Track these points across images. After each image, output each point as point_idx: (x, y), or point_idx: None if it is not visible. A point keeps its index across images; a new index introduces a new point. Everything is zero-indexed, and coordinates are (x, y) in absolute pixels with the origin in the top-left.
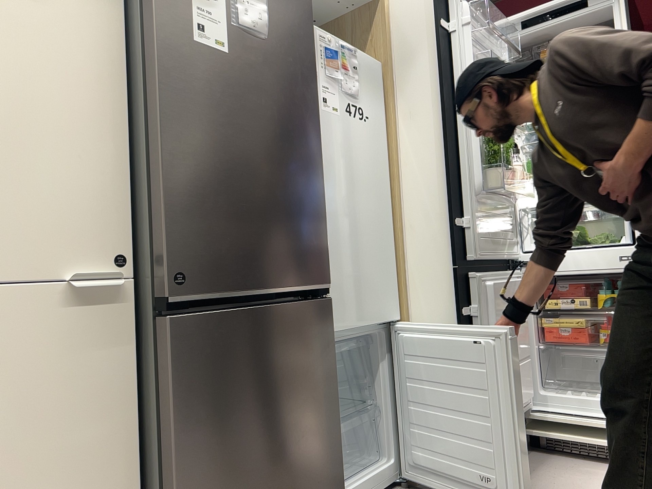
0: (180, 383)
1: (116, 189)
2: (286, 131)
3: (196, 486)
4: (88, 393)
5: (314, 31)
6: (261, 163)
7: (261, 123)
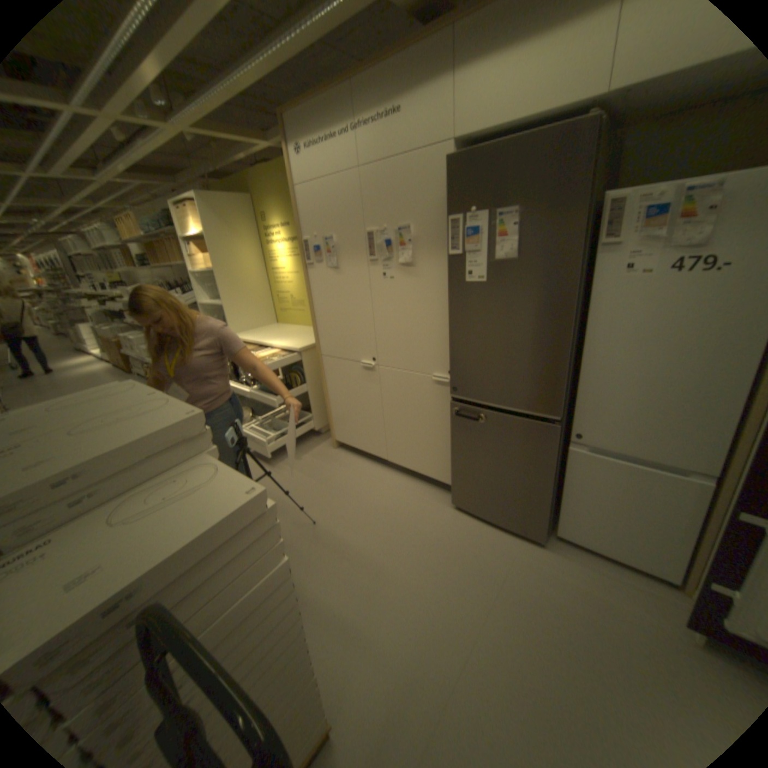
0: (455, 425)
1: (450, 345)
2: (531, 319)
3: (459, 459)
4: (440, 411)
5: (630, 197)
6: (505, 341)
7: (507, 317)
